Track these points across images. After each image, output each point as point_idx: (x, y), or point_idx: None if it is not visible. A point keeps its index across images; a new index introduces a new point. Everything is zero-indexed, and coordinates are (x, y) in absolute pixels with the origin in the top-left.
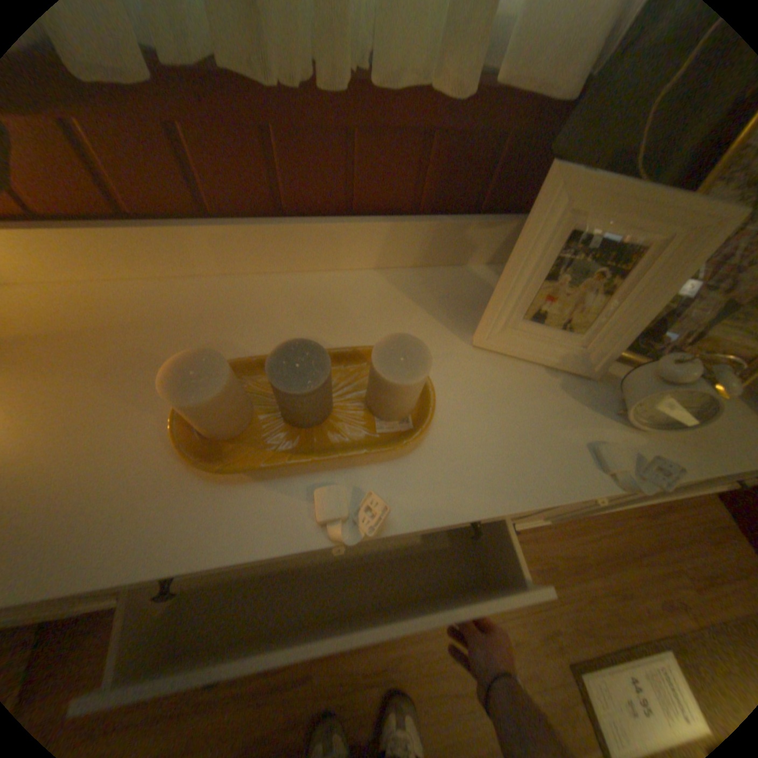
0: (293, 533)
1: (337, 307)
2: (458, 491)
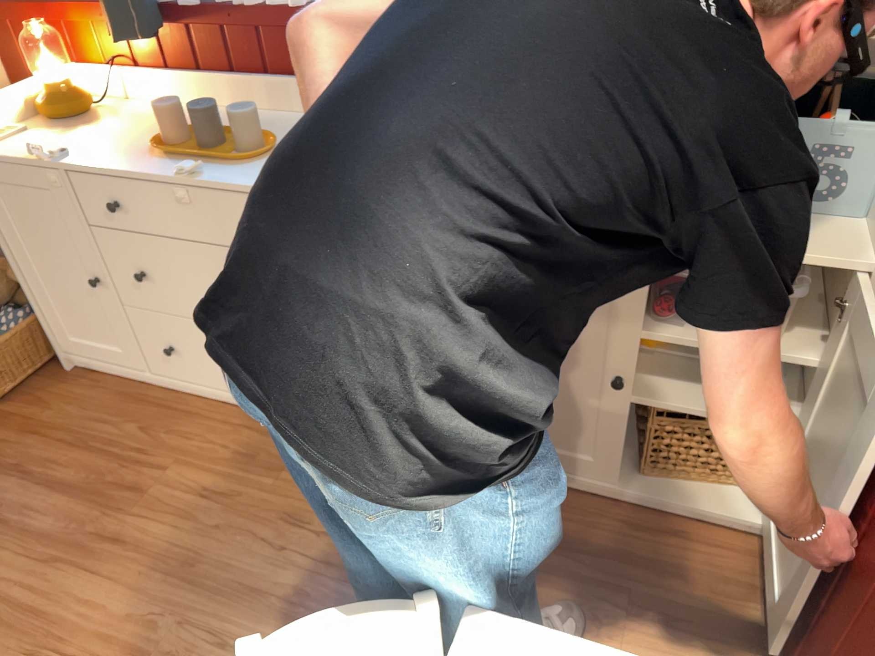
0: (164, 174)
1: (271, 122)
2: (241, 177)
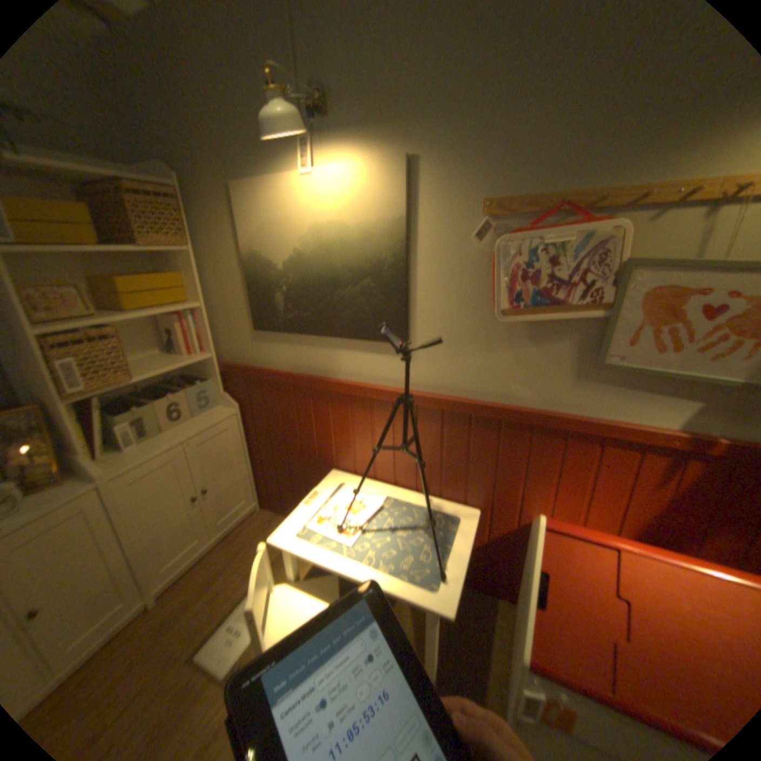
0: None
1: None
2: None
